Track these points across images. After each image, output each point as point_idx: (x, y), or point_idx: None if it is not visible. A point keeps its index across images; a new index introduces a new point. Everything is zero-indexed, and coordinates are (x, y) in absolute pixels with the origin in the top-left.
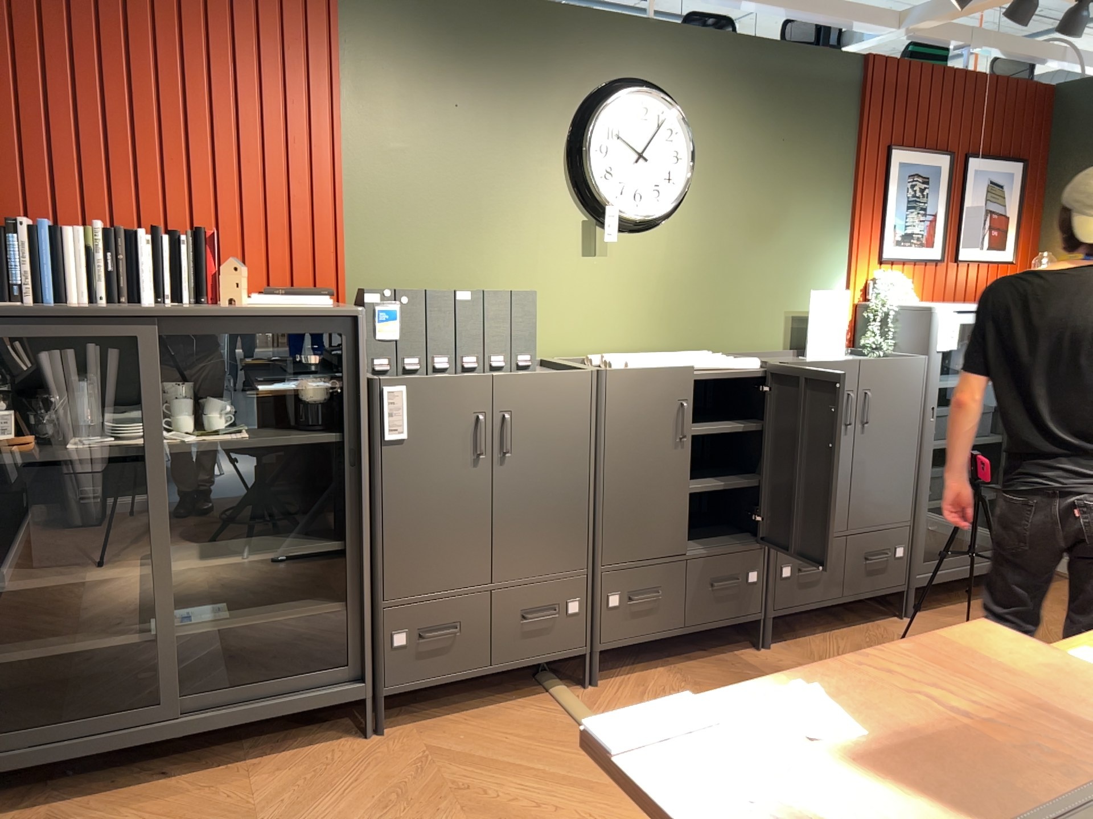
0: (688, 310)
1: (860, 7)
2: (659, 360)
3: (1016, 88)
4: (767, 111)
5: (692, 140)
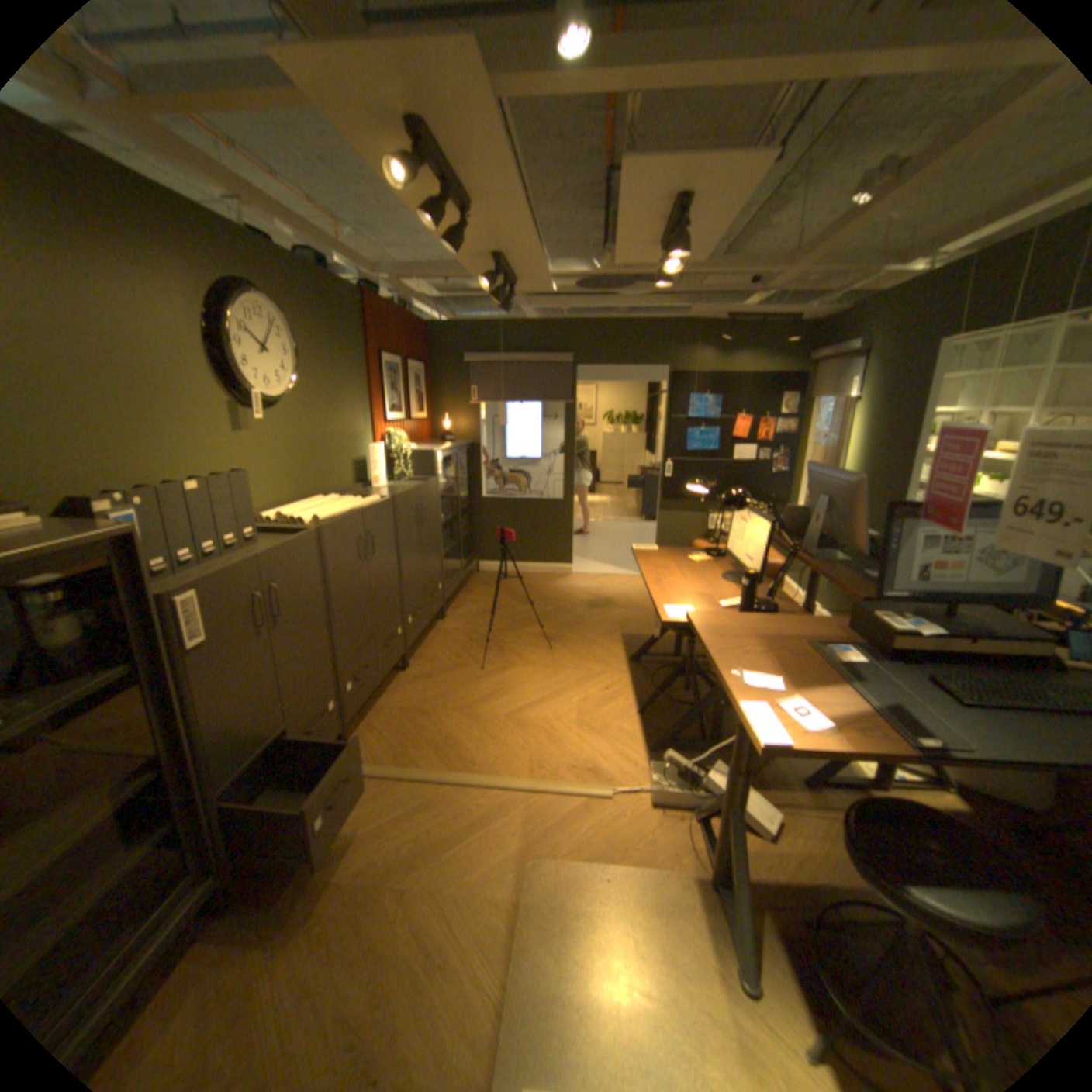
0: (304, 466)
1: (356, 252)
2: (326, 508)
3: (416, 320)
4: (322, 318)
5: (284, 335)
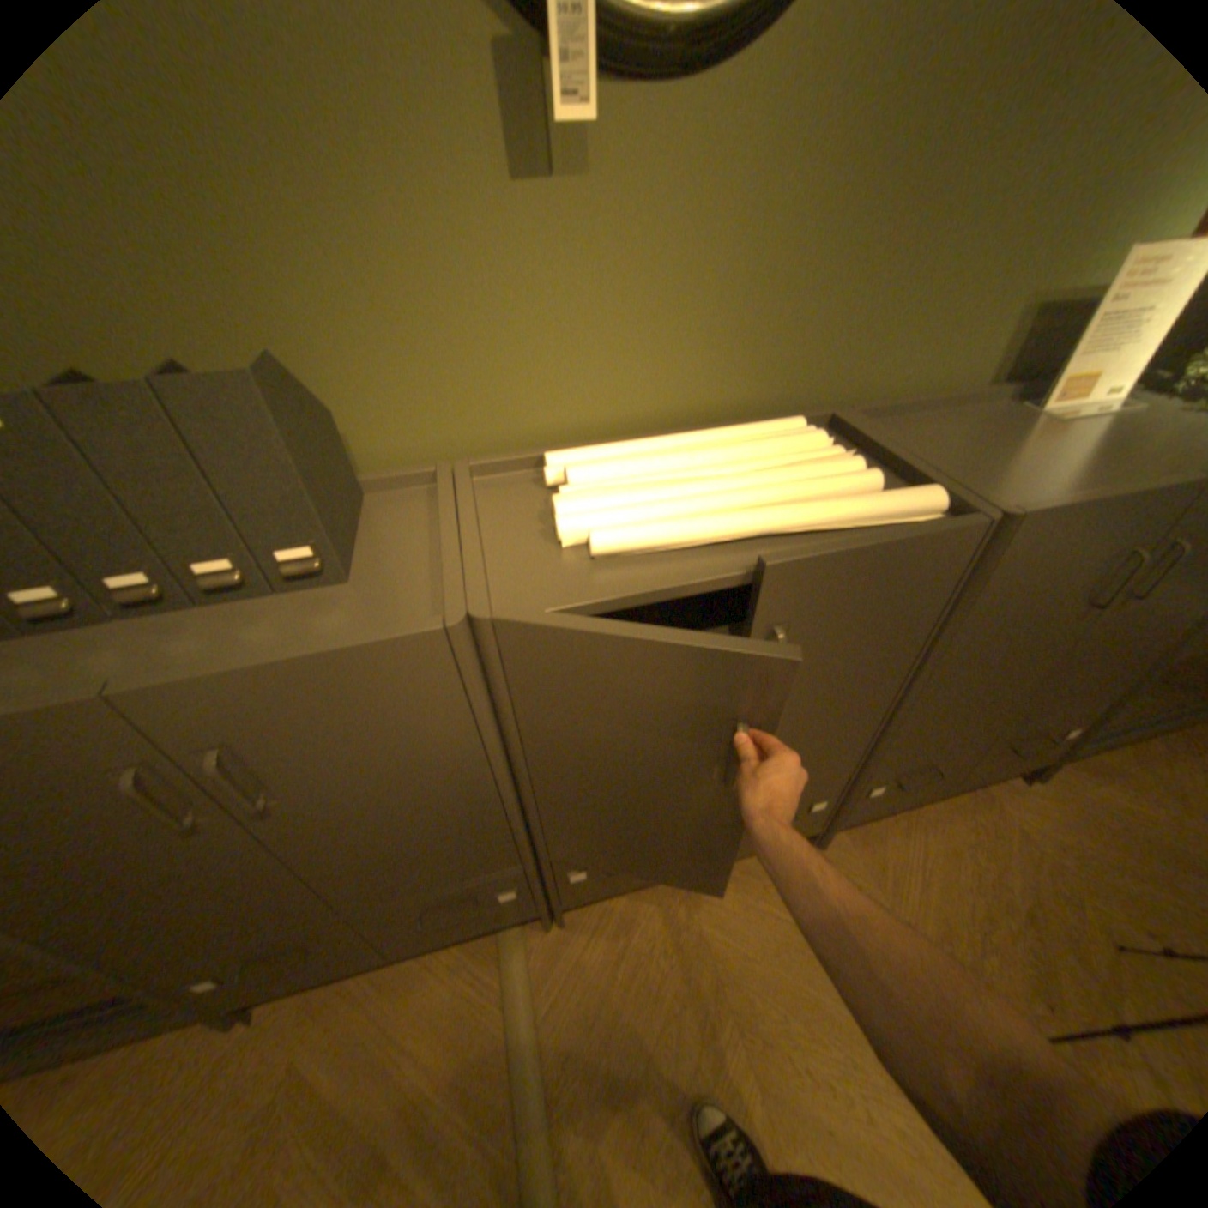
0: (797, 312)
1: None
2: (686, 500)
3: None
4: None
5: None
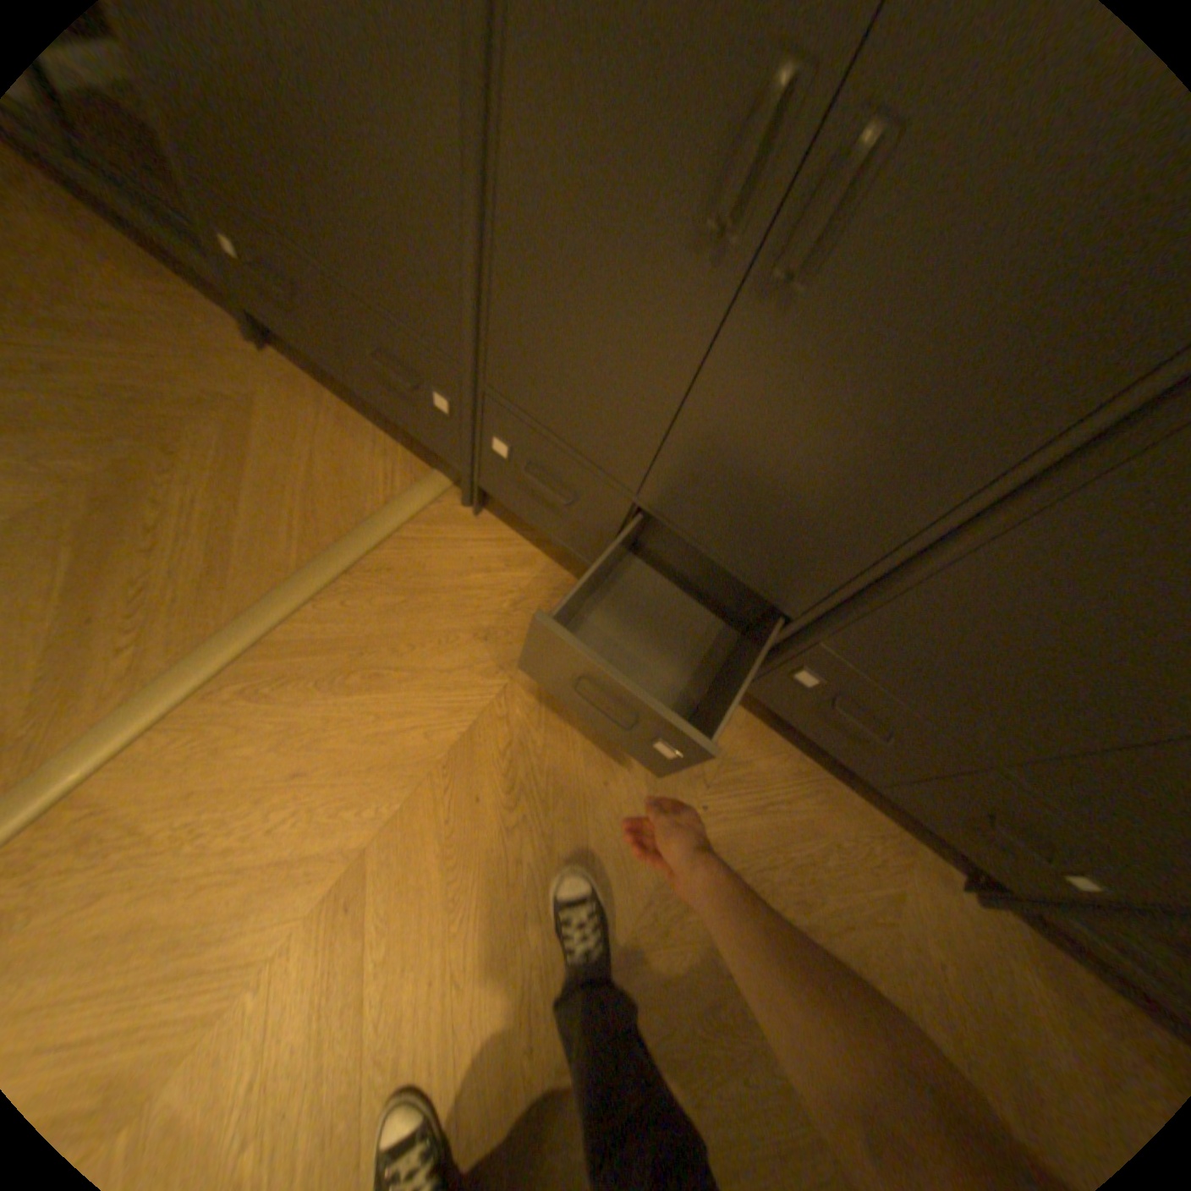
0: None
1: None
2: None
3: None
4: None
5: None
